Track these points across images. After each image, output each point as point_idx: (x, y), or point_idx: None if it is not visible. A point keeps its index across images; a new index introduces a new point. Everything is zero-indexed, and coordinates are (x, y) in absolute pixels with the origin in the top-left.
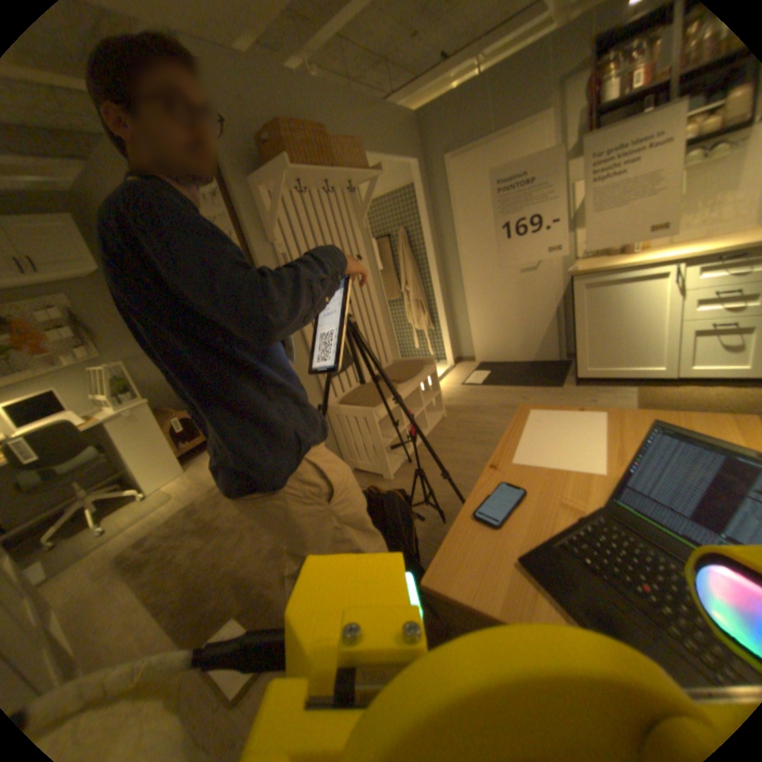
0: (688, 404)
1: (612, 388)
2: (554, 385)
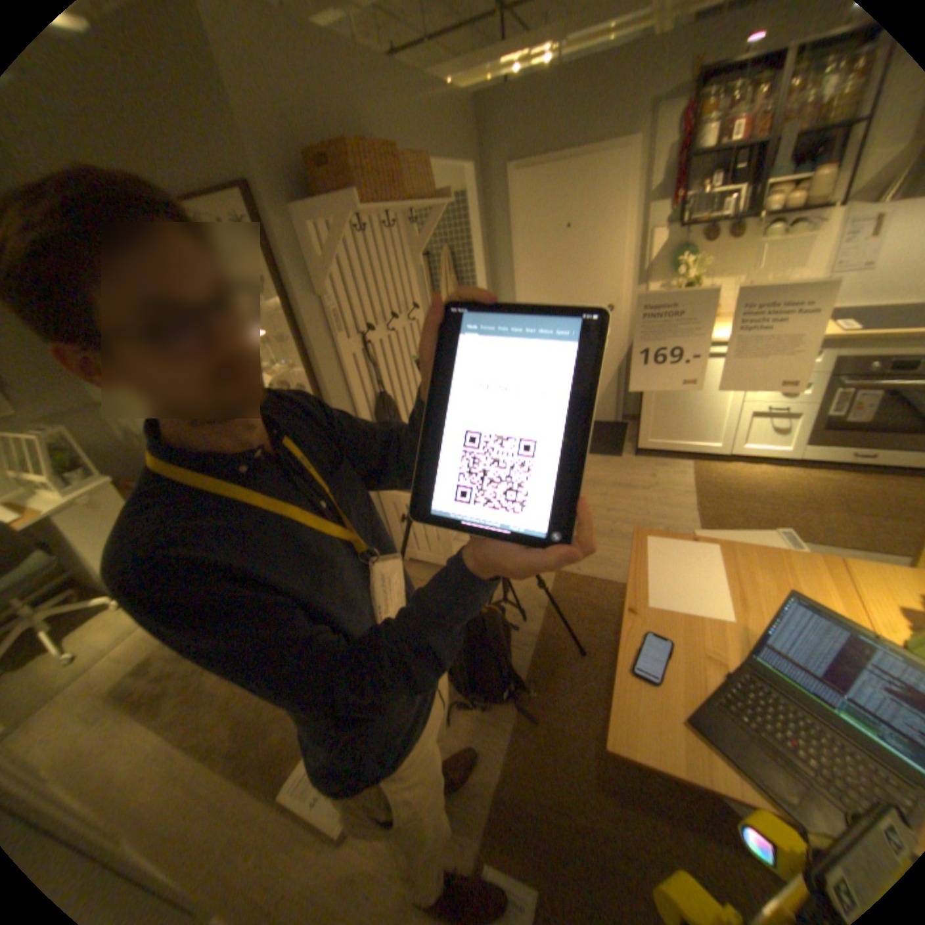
0: (742, 485)
1: (672, 463)
2: (616, 455)
